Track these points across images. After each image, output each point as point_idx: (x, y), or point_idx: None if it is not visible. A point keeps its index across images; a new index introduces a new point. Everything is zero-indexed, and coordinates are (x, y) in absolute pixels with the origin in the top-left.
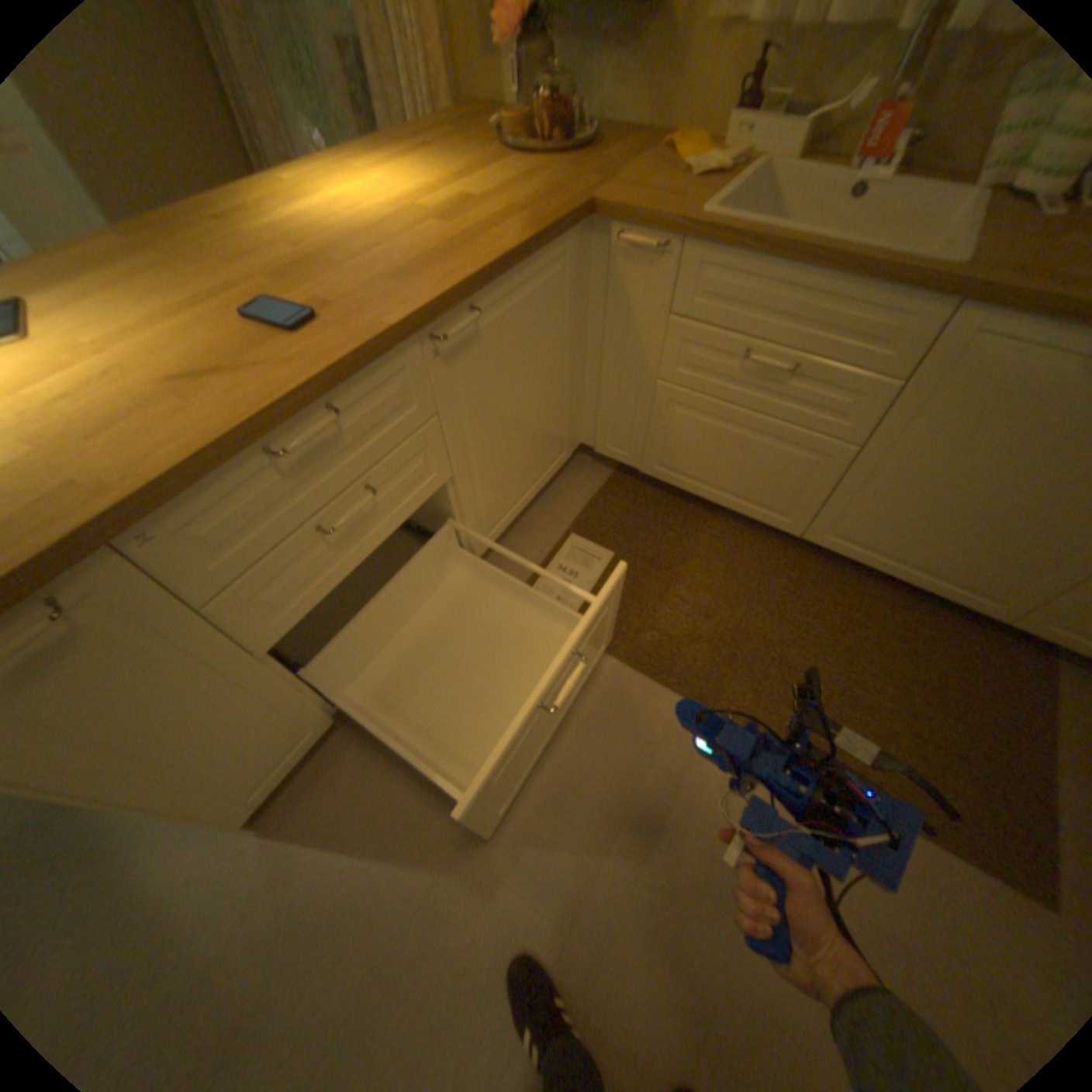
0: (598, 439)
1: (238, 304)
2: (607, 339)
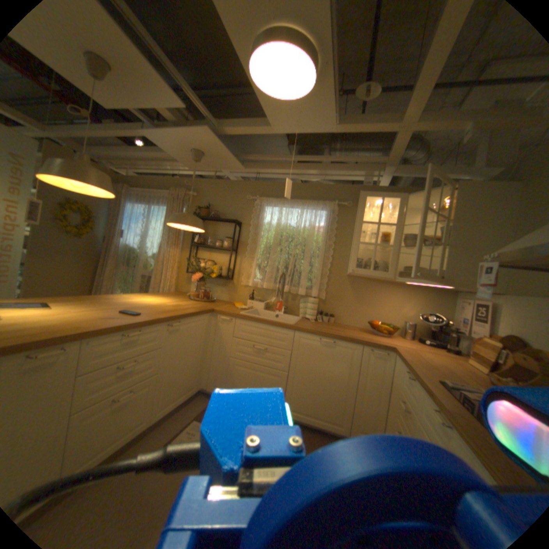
0: (208, 384)
1: (116, 311)
2: (214, 345)
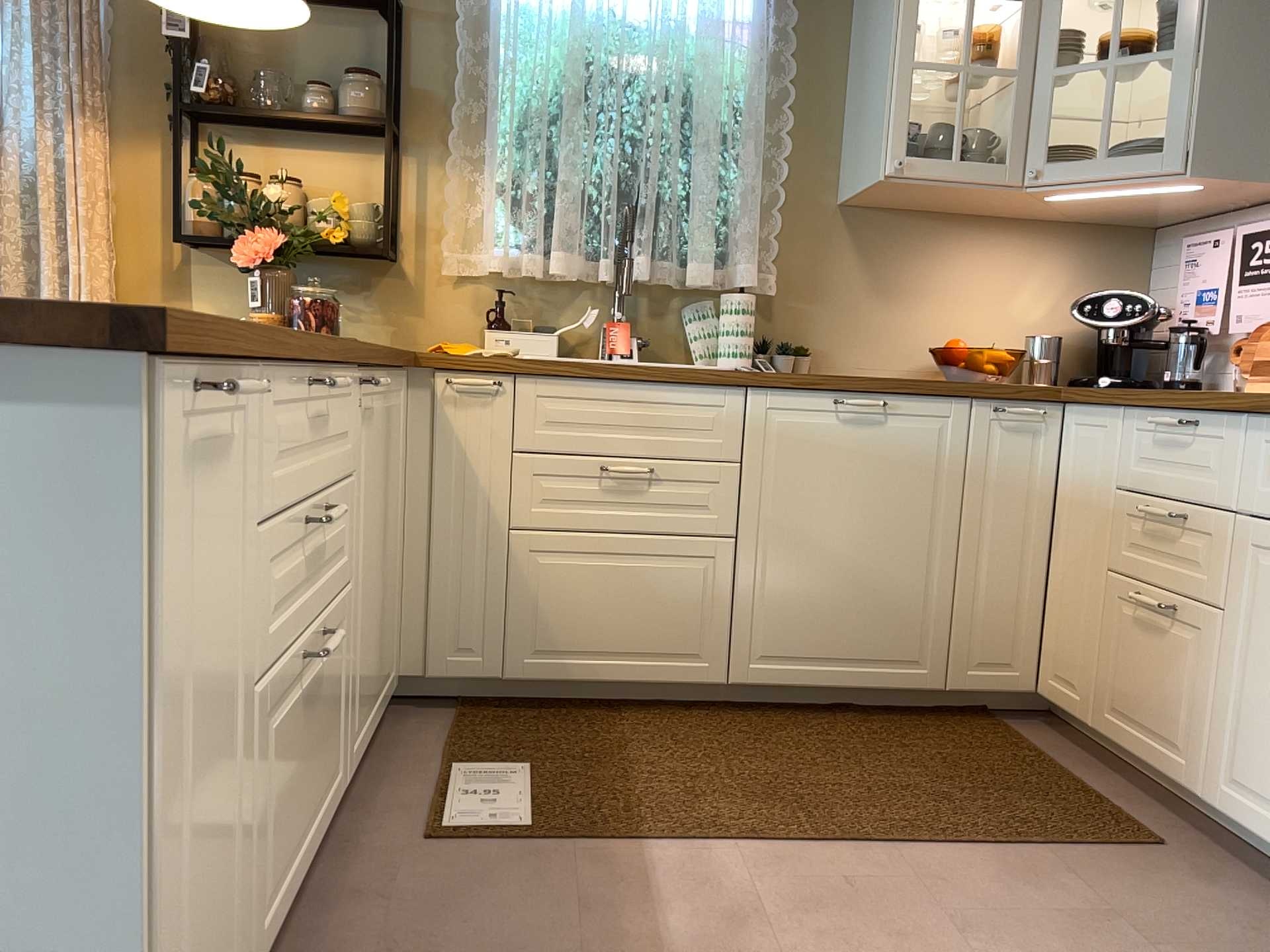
0: (431, 650)
1: None
2: (436, 496)
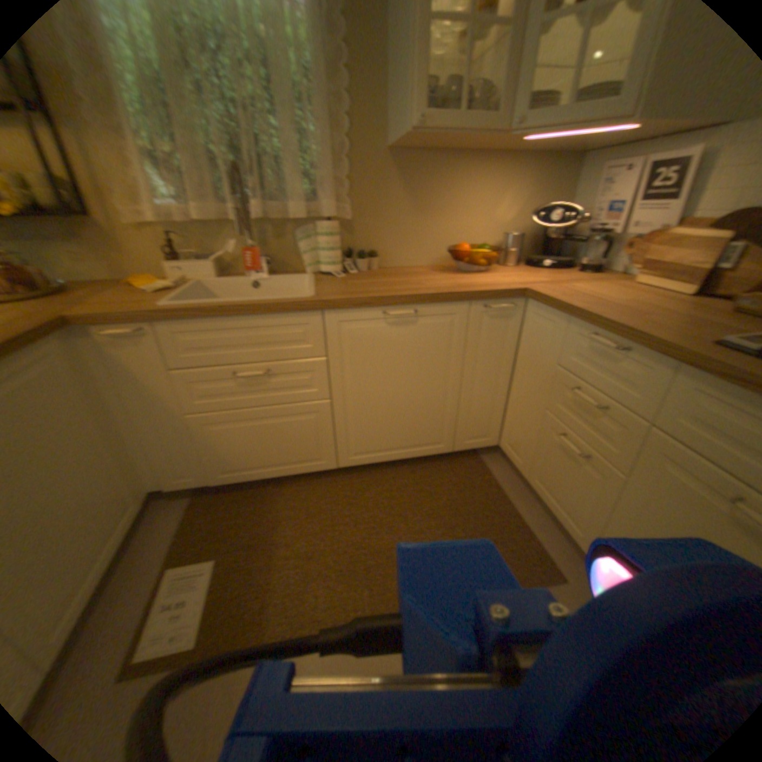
0: (158, 480)
1: None
2: (124, 403)
